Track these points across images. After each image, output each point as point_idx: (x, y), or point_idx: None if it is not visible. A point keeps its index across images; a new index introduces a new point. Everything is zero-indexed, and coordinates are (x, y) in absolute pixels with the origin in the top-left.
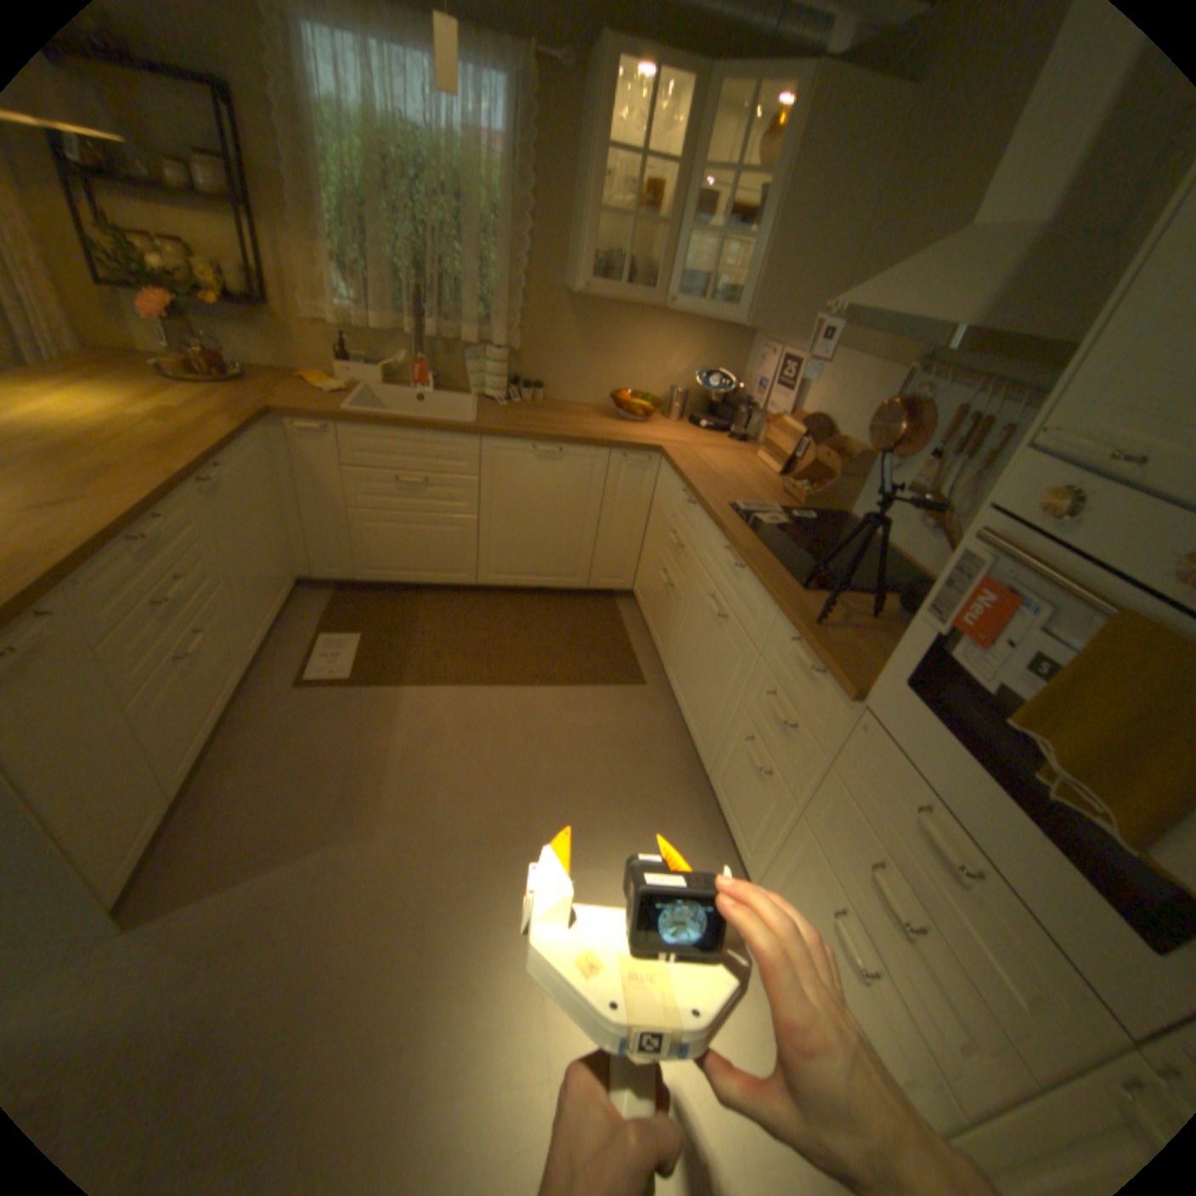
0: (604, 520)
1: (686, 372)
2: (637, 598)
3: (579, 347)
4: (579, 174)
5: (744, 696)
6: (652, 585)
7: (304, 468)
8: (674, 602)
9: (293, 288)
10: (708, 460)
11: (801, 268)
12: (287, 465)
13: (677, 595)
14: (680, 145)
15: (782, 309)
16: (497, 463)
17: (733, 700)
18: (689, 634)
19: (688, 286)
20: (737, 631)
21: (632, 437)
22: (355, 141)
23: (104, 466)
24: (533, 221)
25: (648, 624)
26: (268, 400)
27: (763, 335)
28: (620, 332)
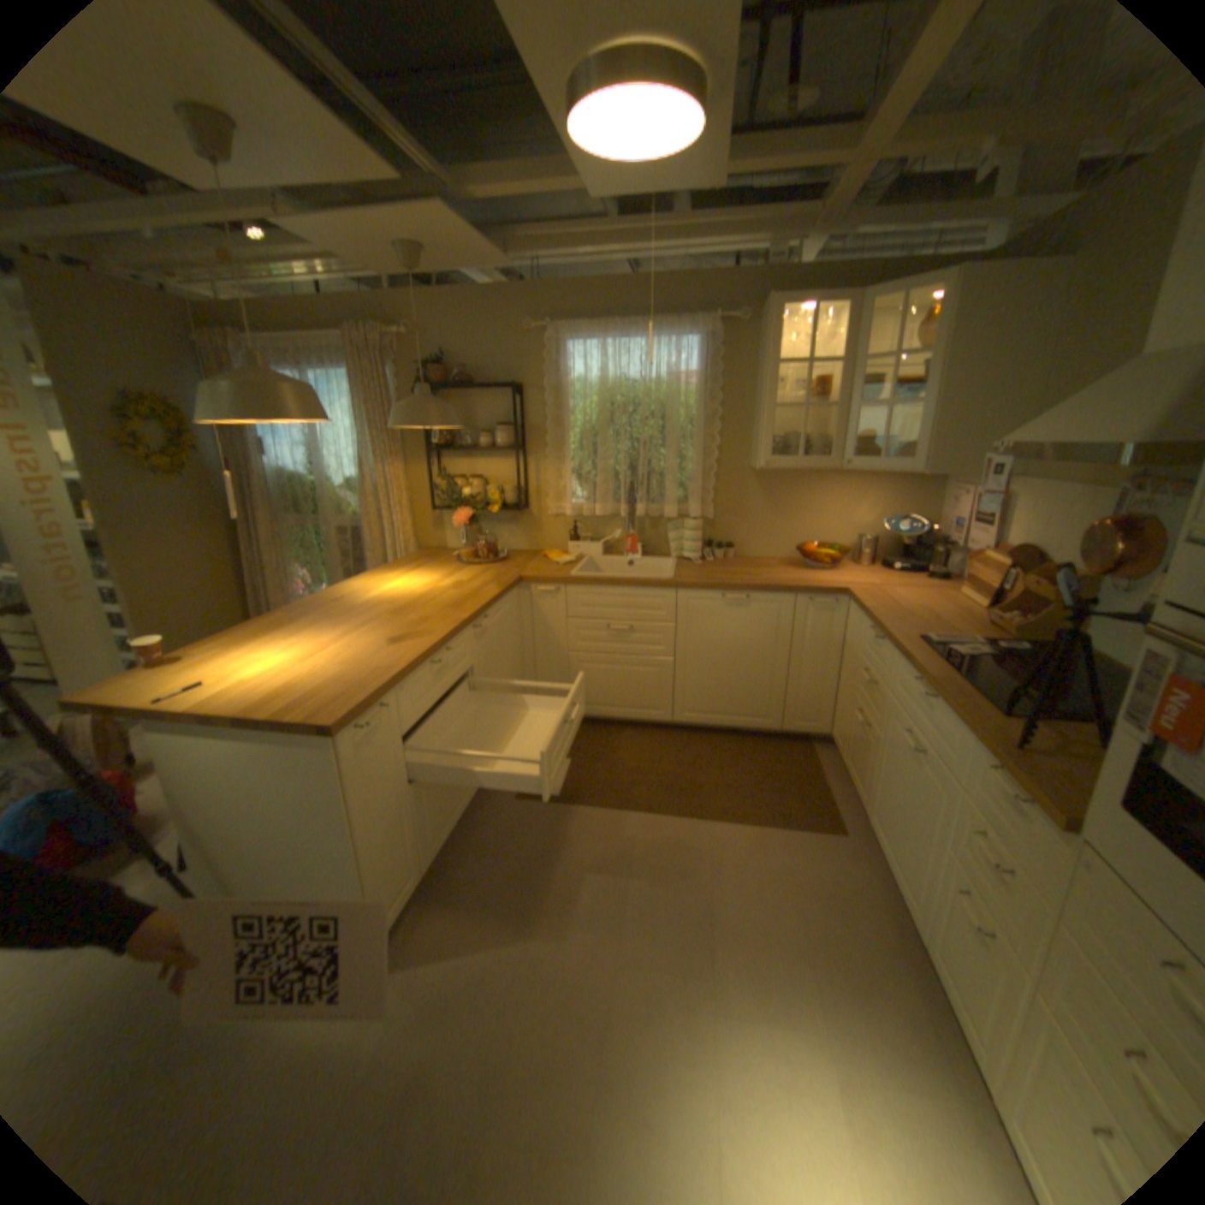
0: (795, 661)
1: (875, 520)
2: (837, 743)
3: (765, 510)
4: (757, 384)
5: (954, 841)
6: (851, 726)
7: (541, 620)
8: (873, 742)
9: (546, 496)
10: (901, 597)
11: (976, 416)
12: (530, 619)
13: (876, 734)
14: (843, 347)
15: (962, 453)
16: (690, 611)
17: (943, 847)
18: (891, 775)
19: (863, 448)
20: (938, 766)
21: (819, 582)
22: (594, 398)
23: (424, 618)
24: (721, 422)
25: (849, 769)
26: (522, 572)
27: (955, 478)
28: (803, 493)
